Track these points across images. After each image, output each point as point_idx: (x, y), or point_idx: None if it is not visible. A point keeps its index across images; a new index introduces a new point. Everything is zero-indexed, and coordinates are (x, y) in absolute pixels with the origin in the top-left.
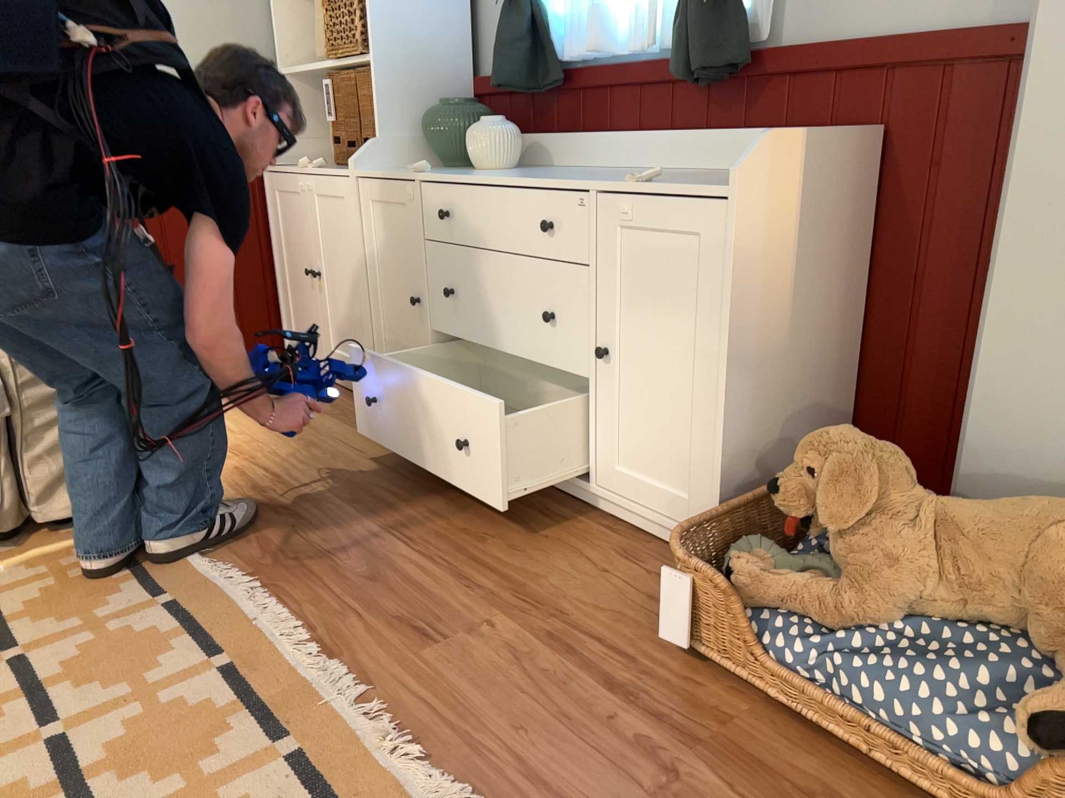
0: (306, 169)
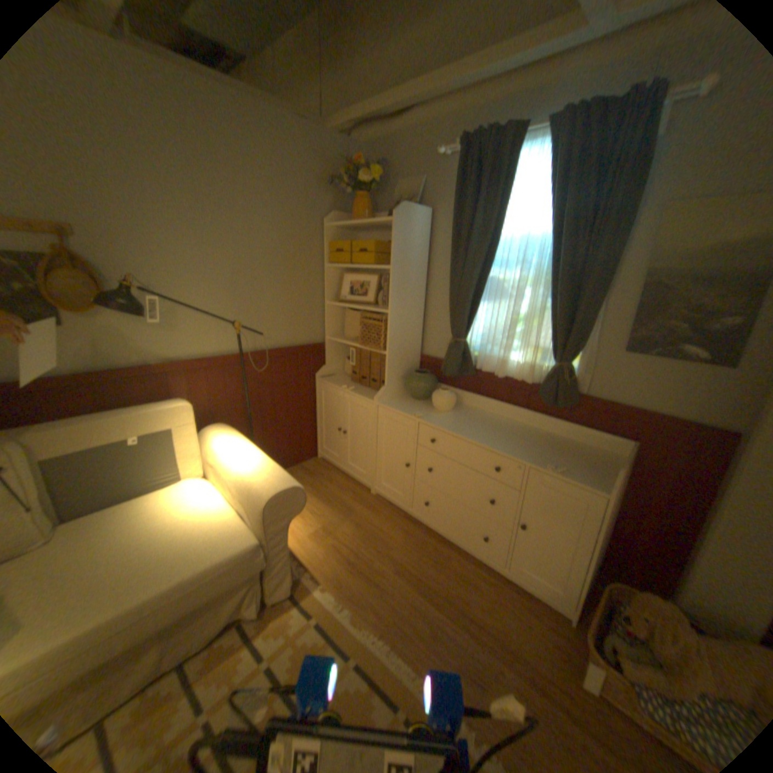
0: (340, 384)
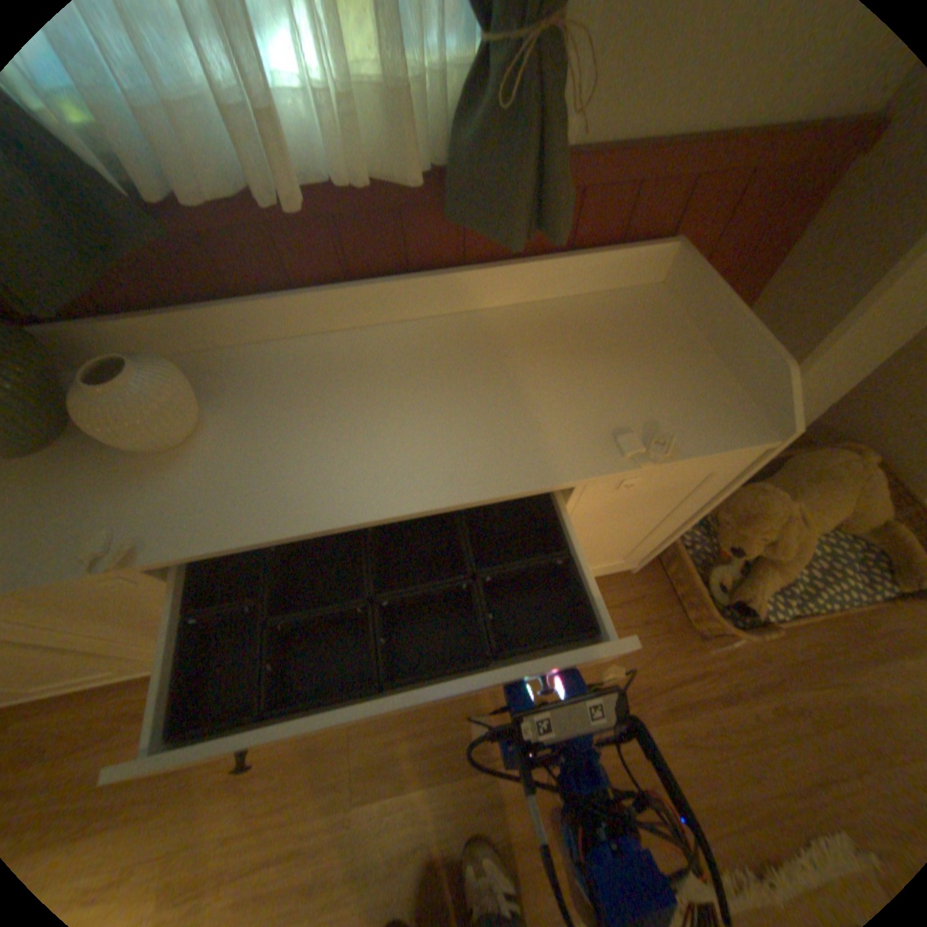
0: None
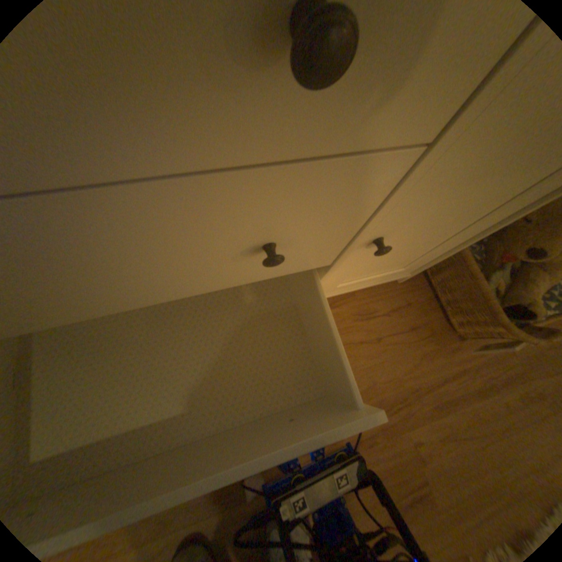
0: None
